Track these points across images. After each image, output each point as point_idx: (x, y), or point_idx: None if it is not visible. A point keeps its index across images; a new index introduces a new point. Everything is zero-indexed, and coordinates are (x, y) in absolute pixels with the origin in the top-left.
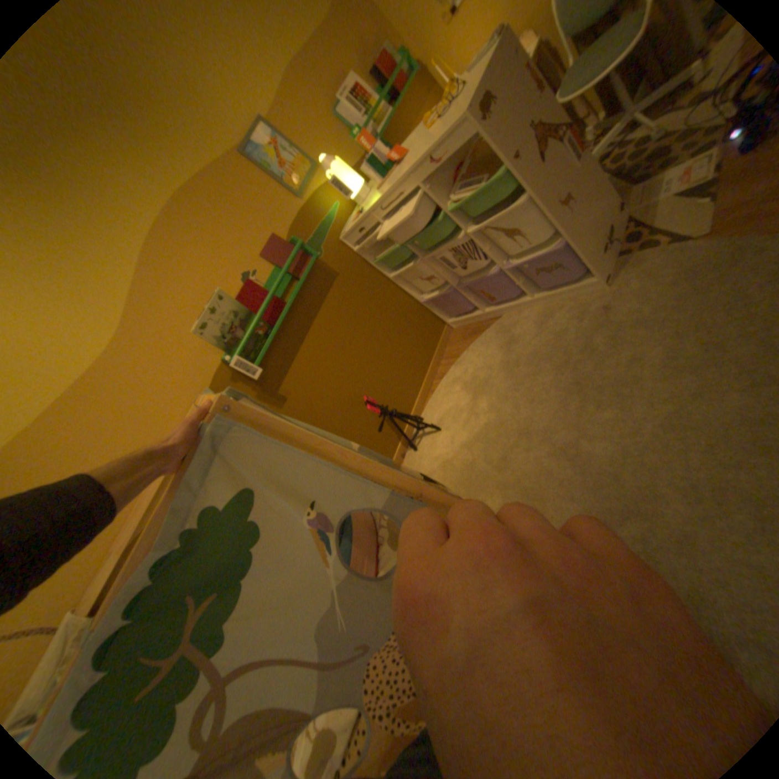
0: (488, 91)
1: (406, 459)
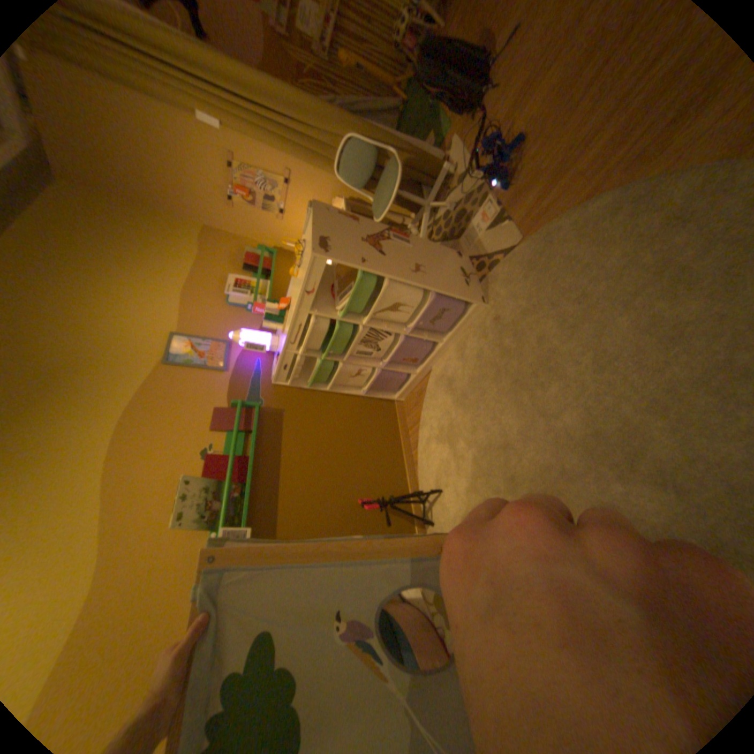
0: (322, 236)
1: None
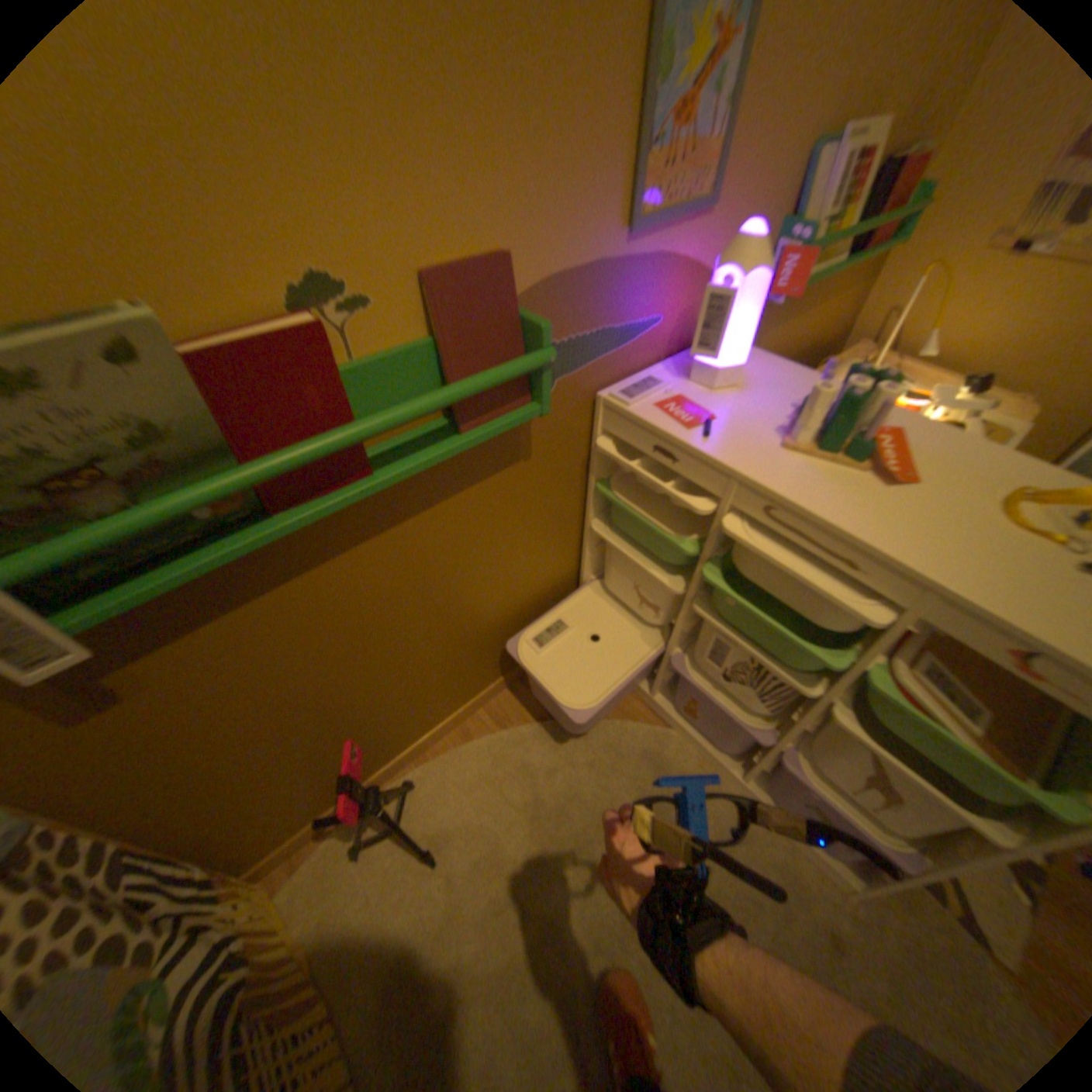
0: None
1: (317, 854)
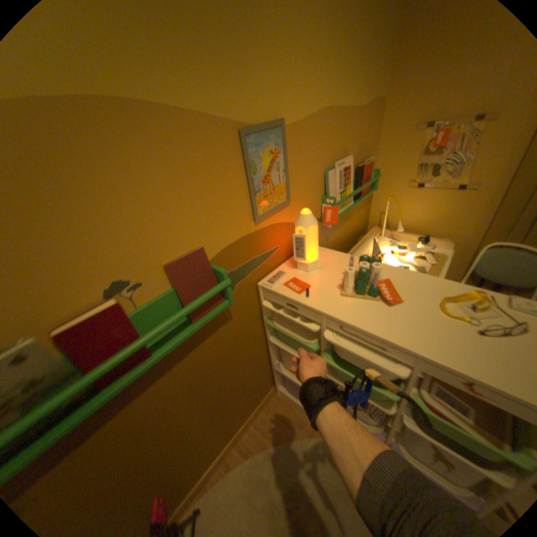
0: None
1: None
